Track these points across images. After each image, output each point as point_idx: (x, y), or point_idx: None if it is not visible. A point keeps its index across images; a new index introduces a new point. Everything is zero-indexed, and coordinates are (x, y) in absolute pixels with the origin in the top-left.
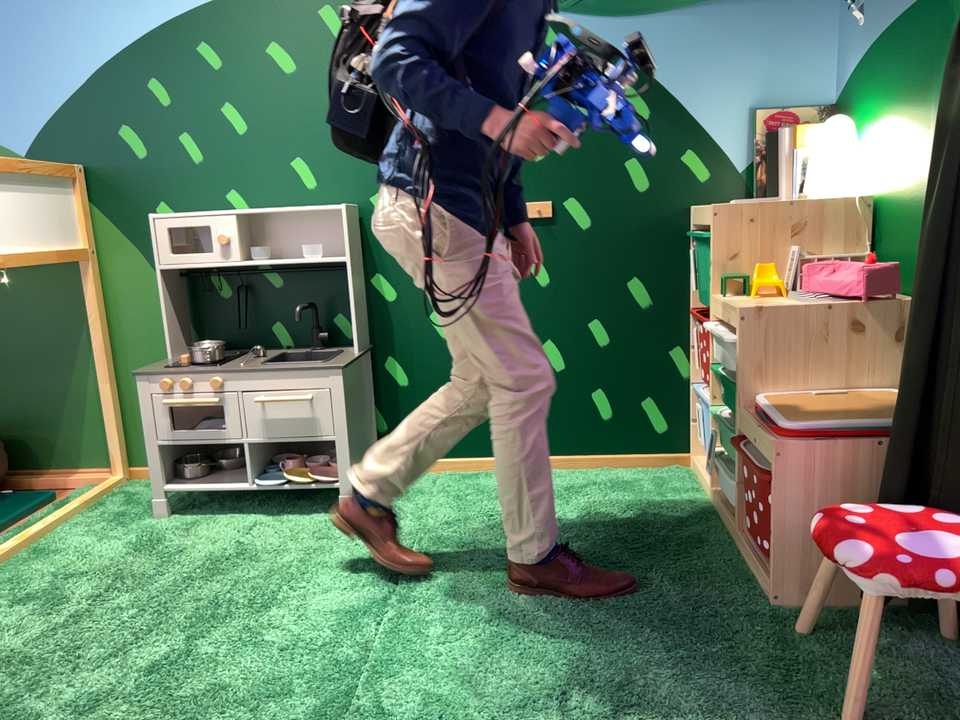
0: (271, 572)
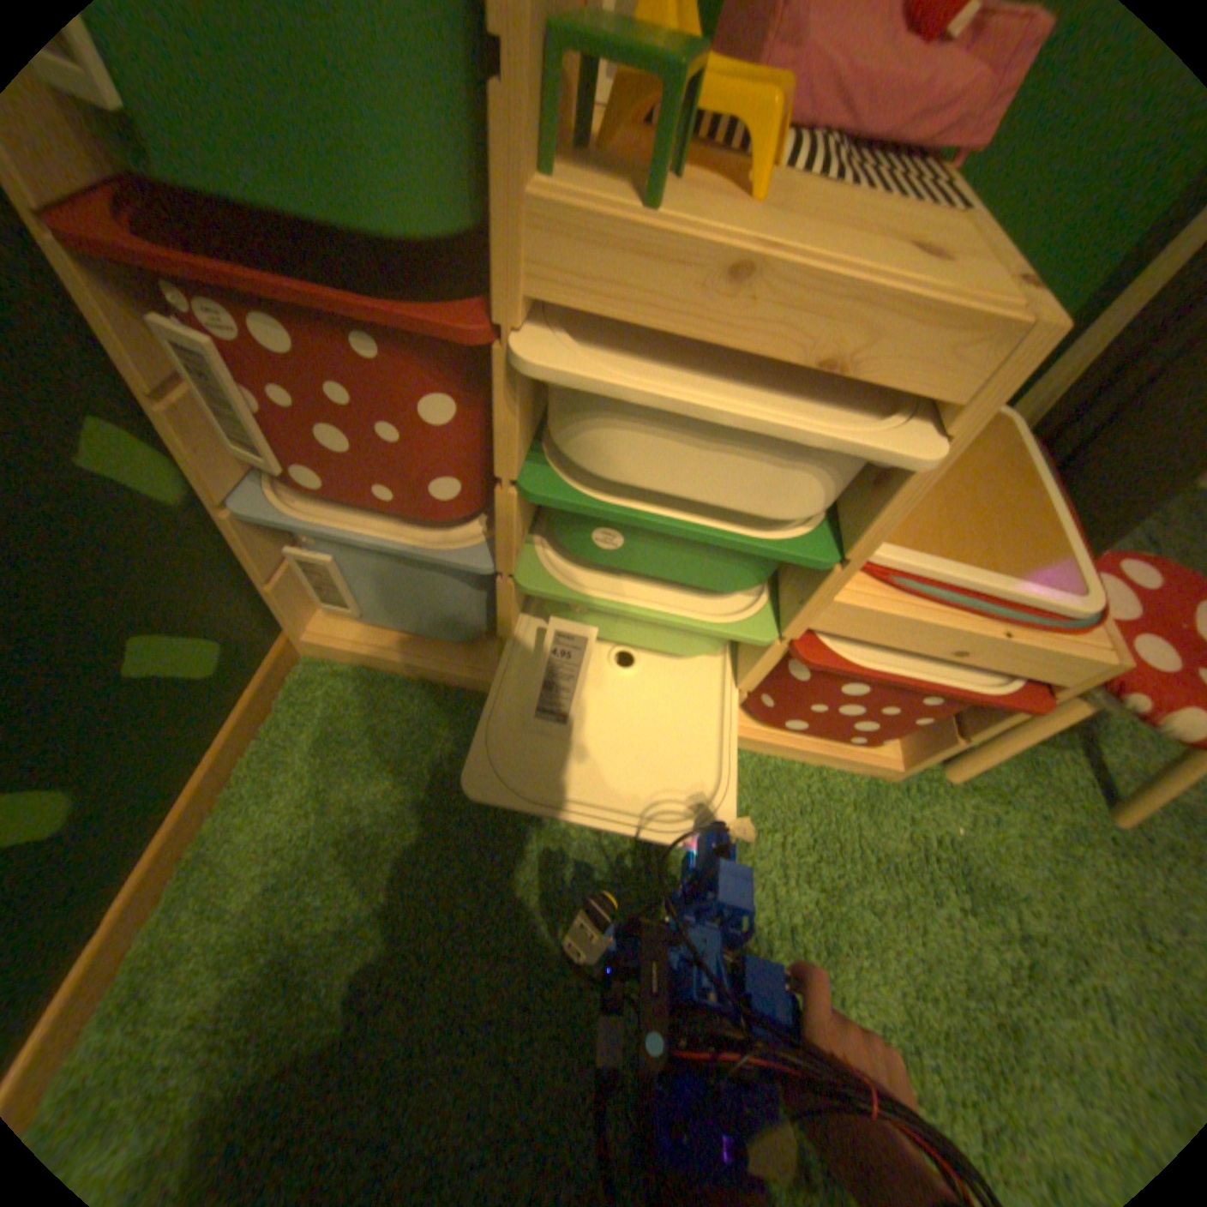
0: None
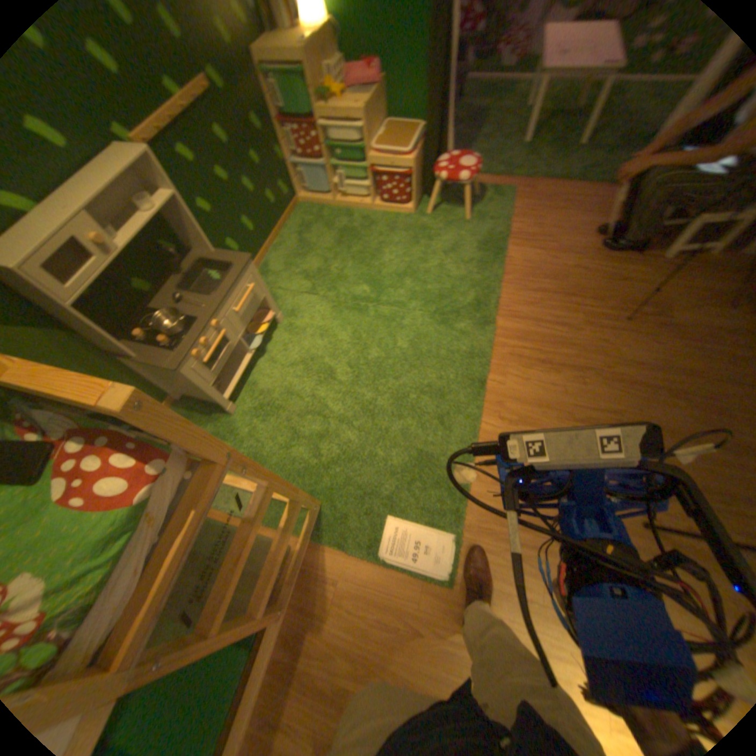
0: (328, 345)
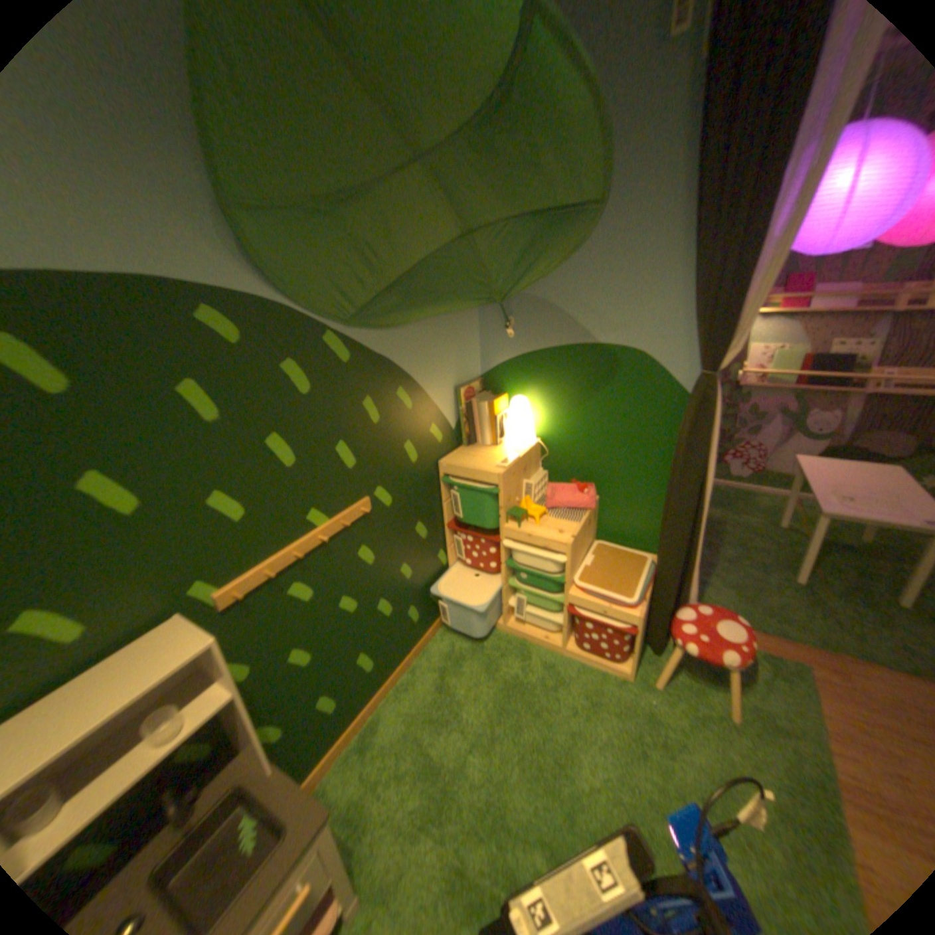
0: None
